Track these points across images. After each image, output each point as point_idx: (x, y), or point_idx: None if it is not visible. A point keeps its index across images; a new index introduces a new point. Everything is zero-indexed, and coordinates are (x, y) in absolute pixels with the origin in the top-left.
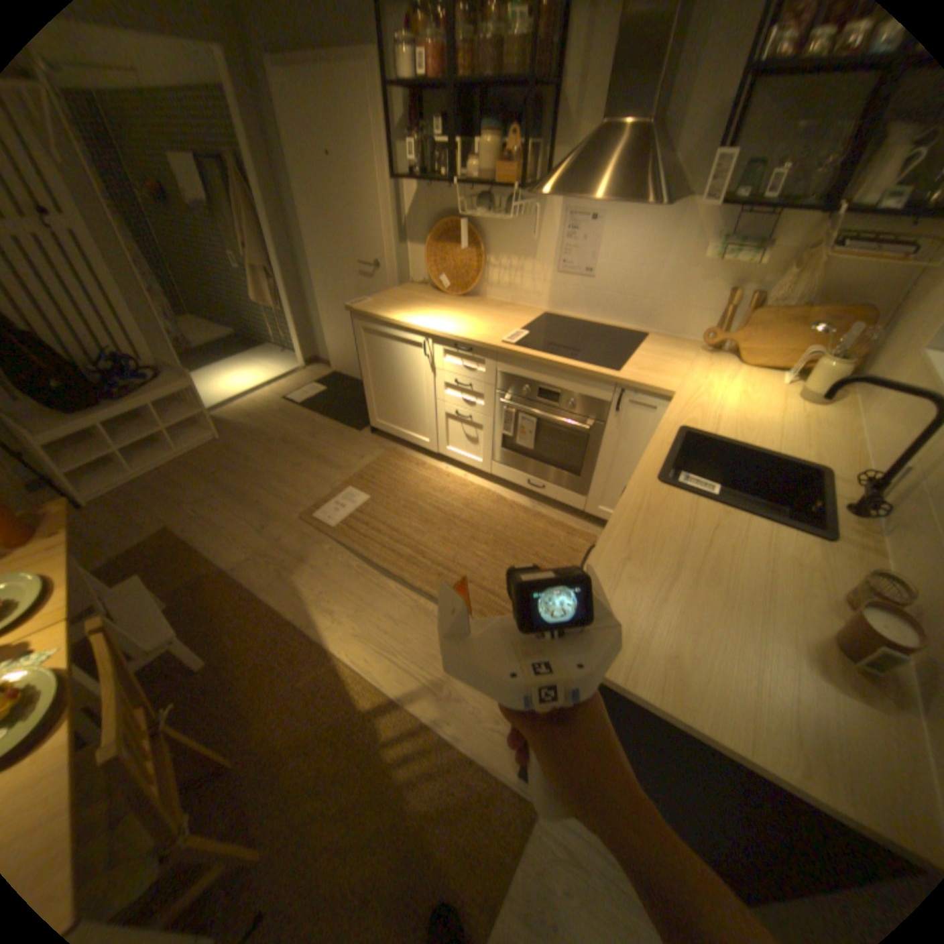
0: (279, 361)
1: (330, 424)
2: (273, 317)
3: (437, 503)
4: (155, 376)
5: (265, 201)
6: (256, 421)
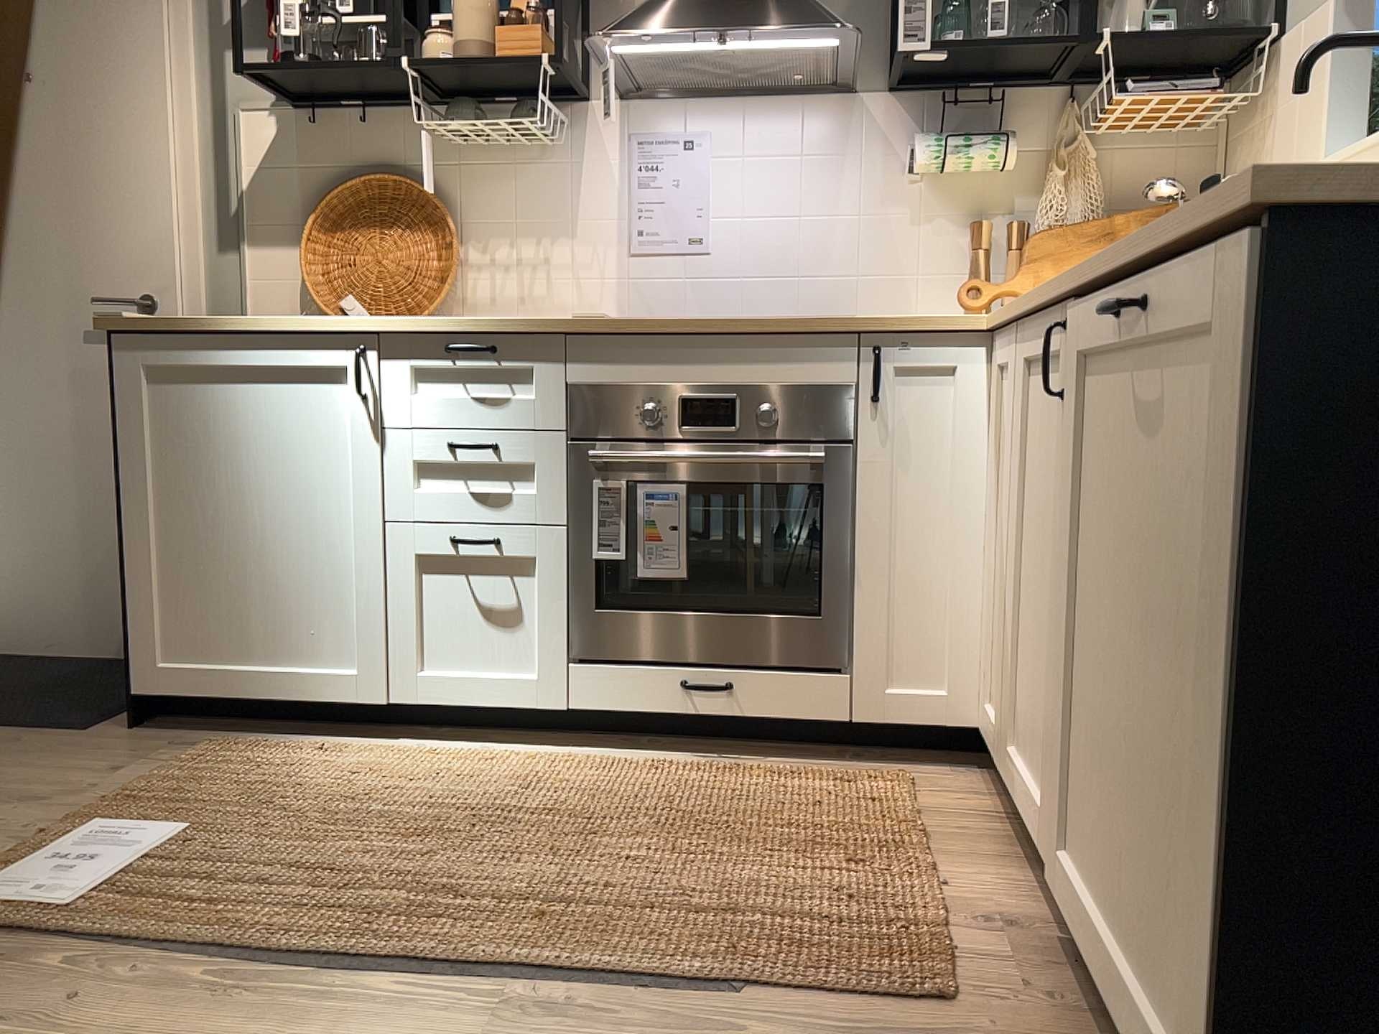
0: None
1: None
2: None
3: (437, 802)
4: None
5: None
6: None
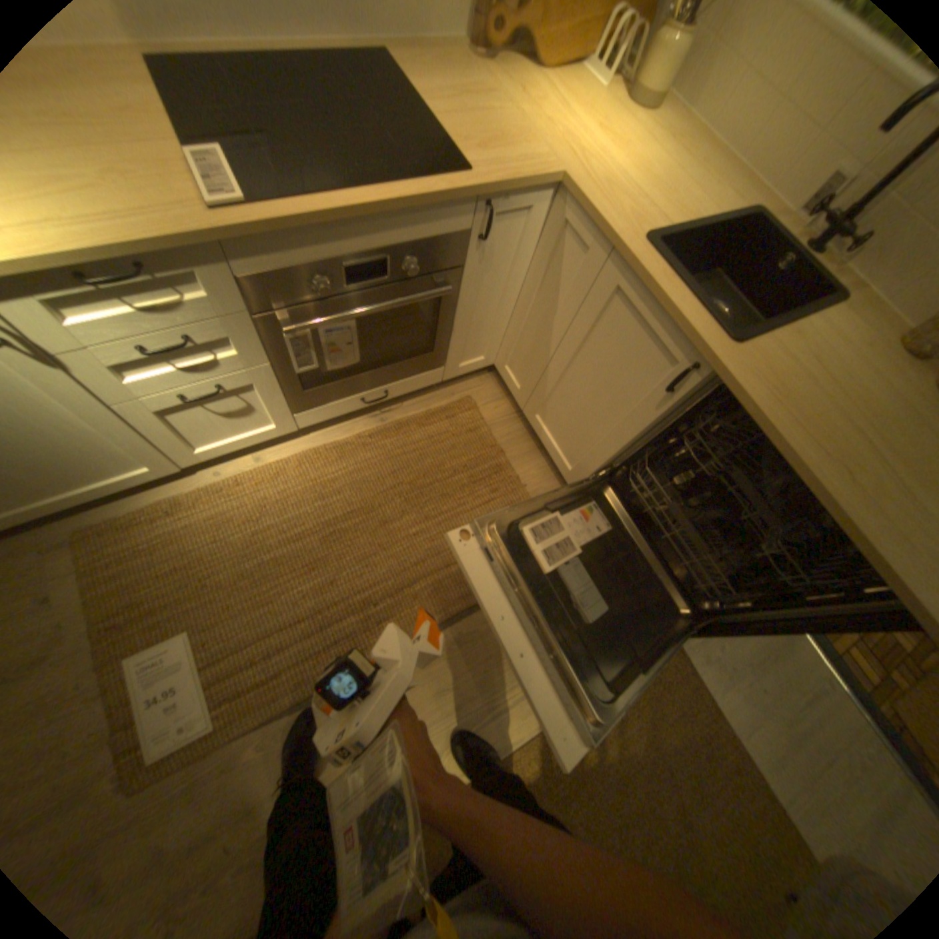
0: None
1: None
2: None
3: (287, 532)
4: None
5: None
6: None
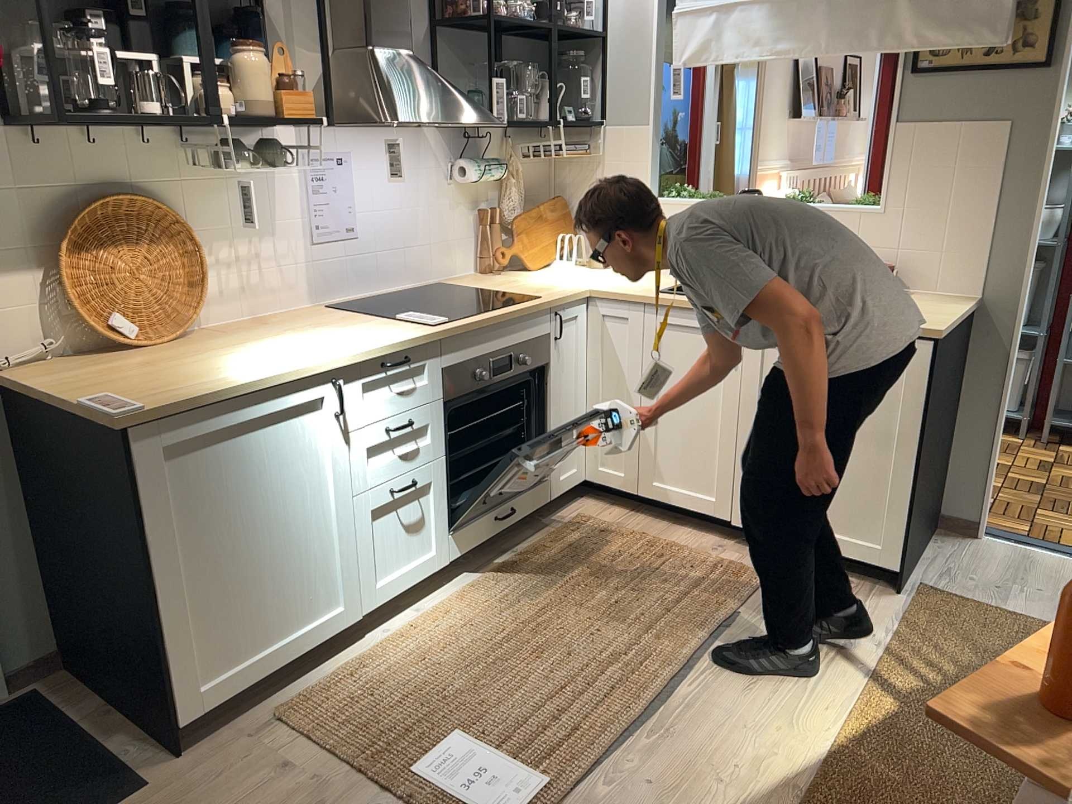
0: None
1: None
2: None
3: (495, 639)
4: None
5: None
6: None
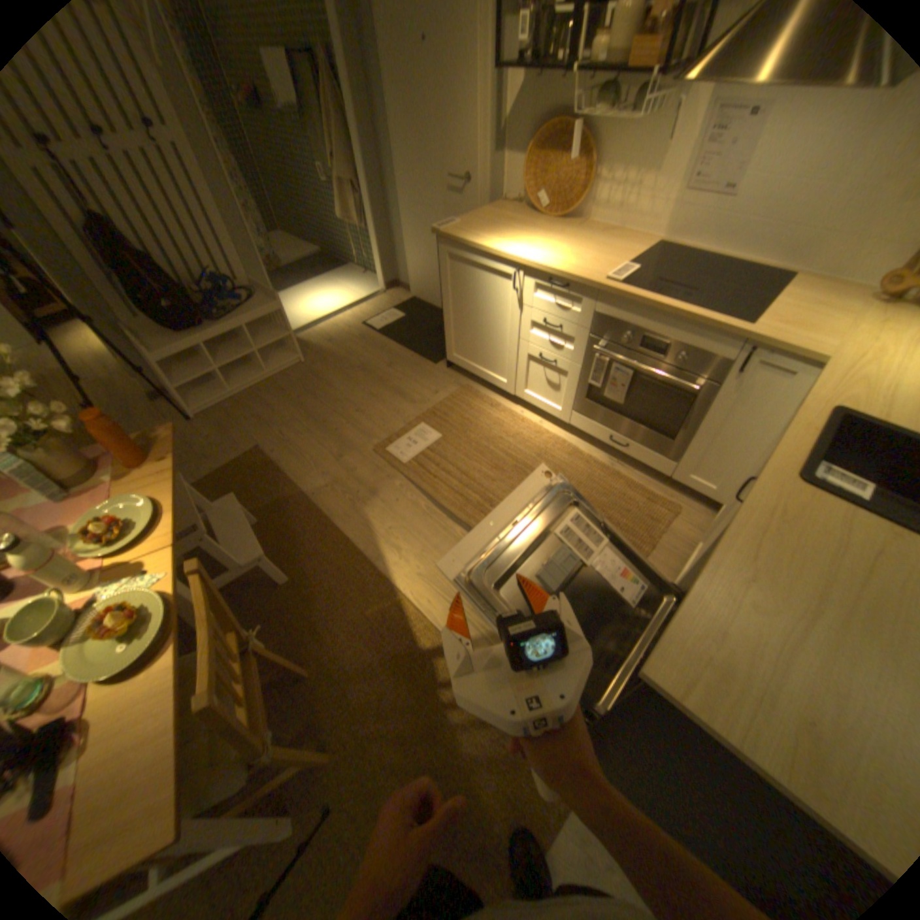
0: (361, 284)
1: (407, 355)
2: (357, 238)
3: (508, 451)
4: (249, 299)
5: (354, 105)
6: (337, 348)
